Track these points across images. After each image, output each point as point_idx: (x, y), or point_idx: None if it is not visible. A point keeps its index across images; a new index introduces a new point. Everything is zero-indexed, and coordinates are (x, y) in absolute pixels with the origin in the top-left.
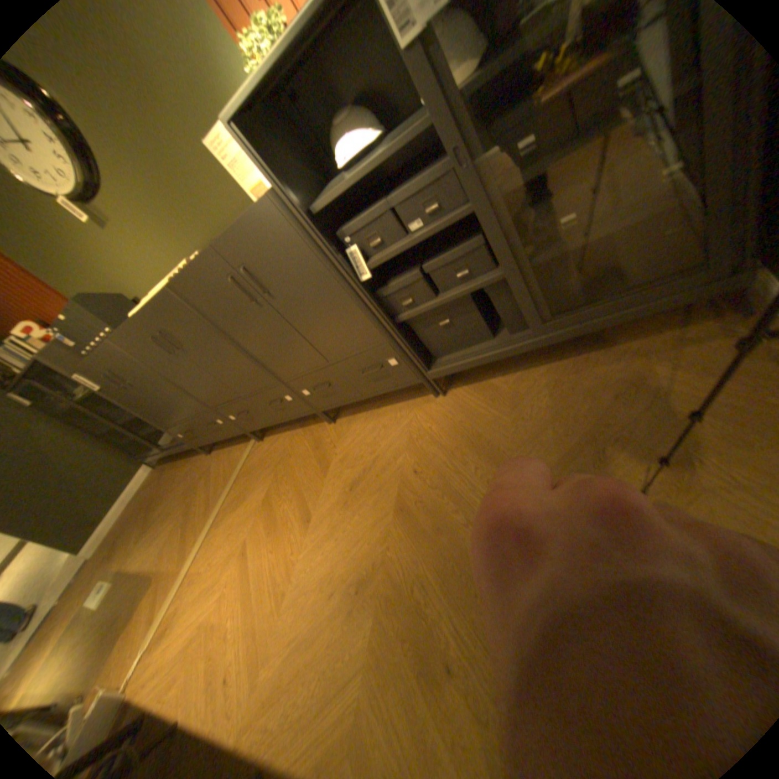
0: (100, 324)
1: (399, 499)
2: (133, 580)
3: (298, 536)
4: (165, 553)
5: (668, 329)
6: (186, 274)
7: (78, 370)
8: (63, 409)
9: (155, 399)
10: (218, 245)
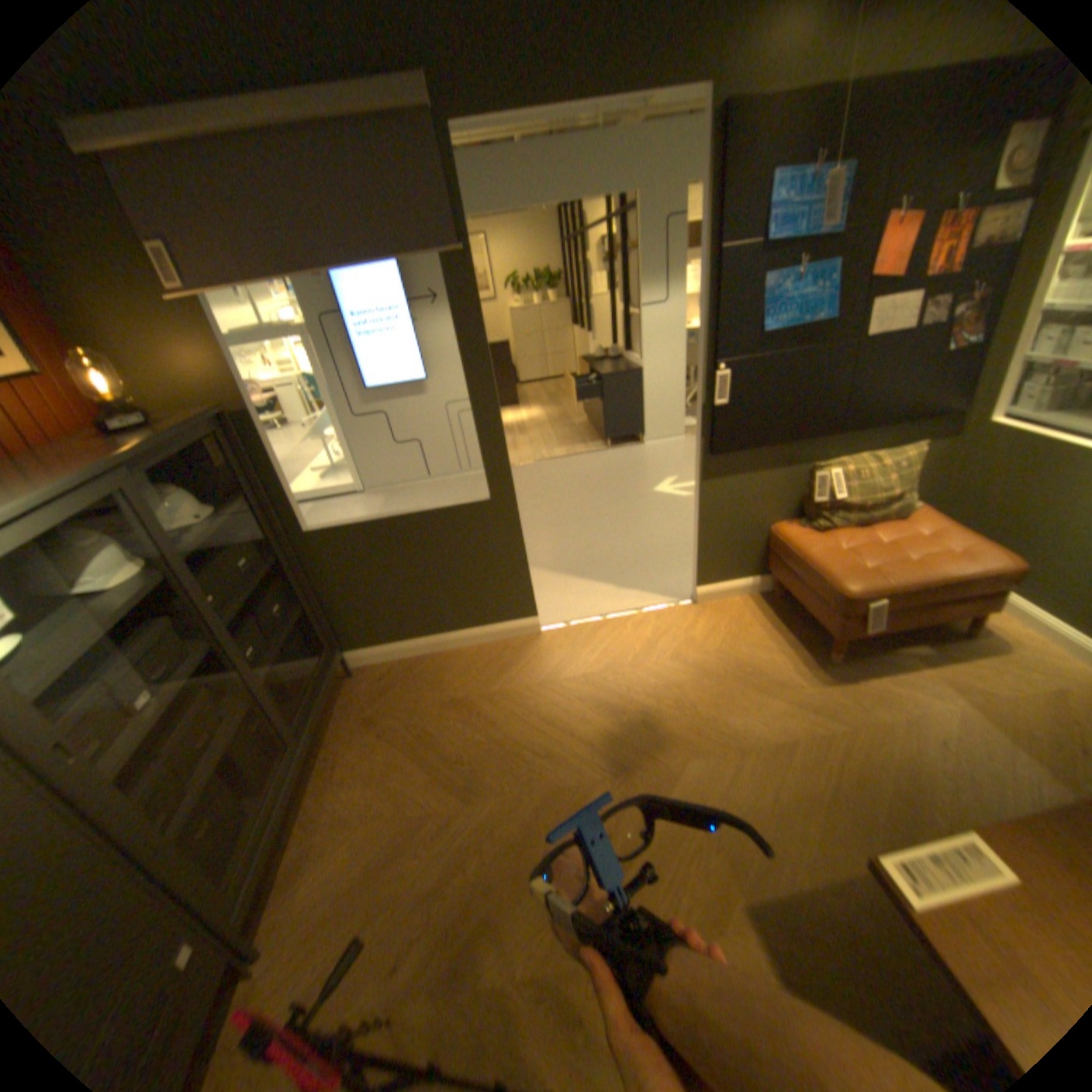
0: None
1: (431, 993)
2: None
3: None
4: None
5: (328, 710)
6: None
7: None
8: None
9: None
10: None
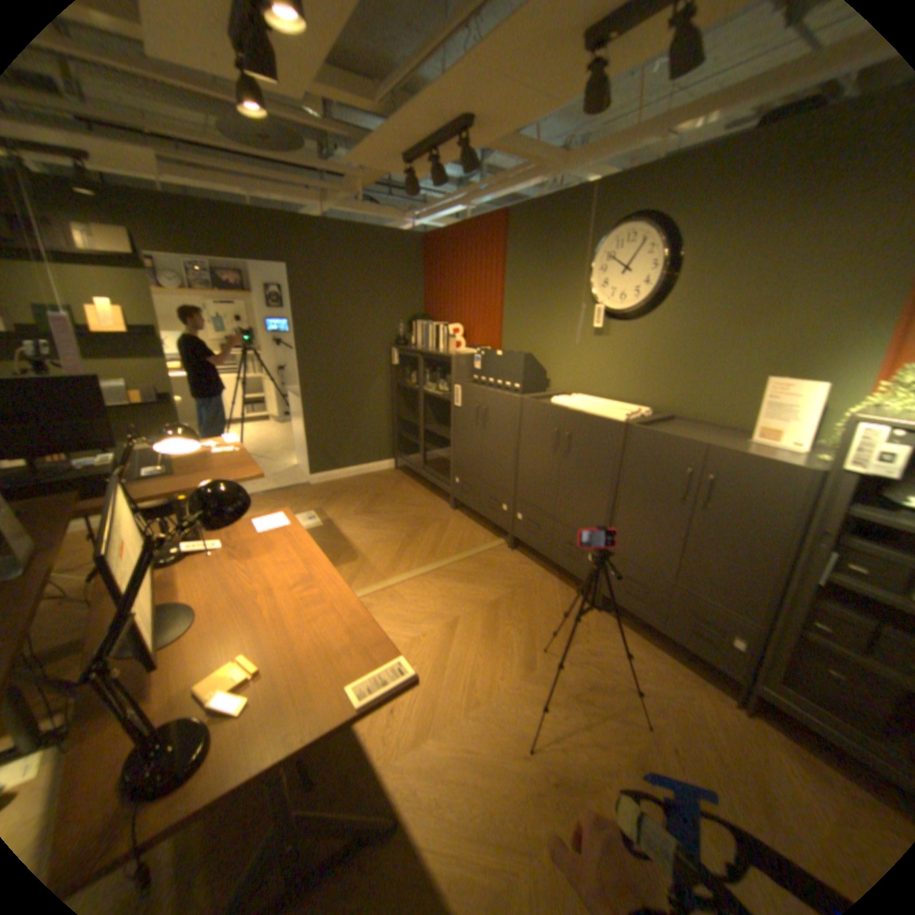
0: (517, 380)
1: (644, 757)
2: (341, 542)
3: (514, 672)
4: (377, 550)
5: None
6: (655, 436)
7: (466, 388)
8: (402, 384)
9: (484, 450)
10: (715, 451)
